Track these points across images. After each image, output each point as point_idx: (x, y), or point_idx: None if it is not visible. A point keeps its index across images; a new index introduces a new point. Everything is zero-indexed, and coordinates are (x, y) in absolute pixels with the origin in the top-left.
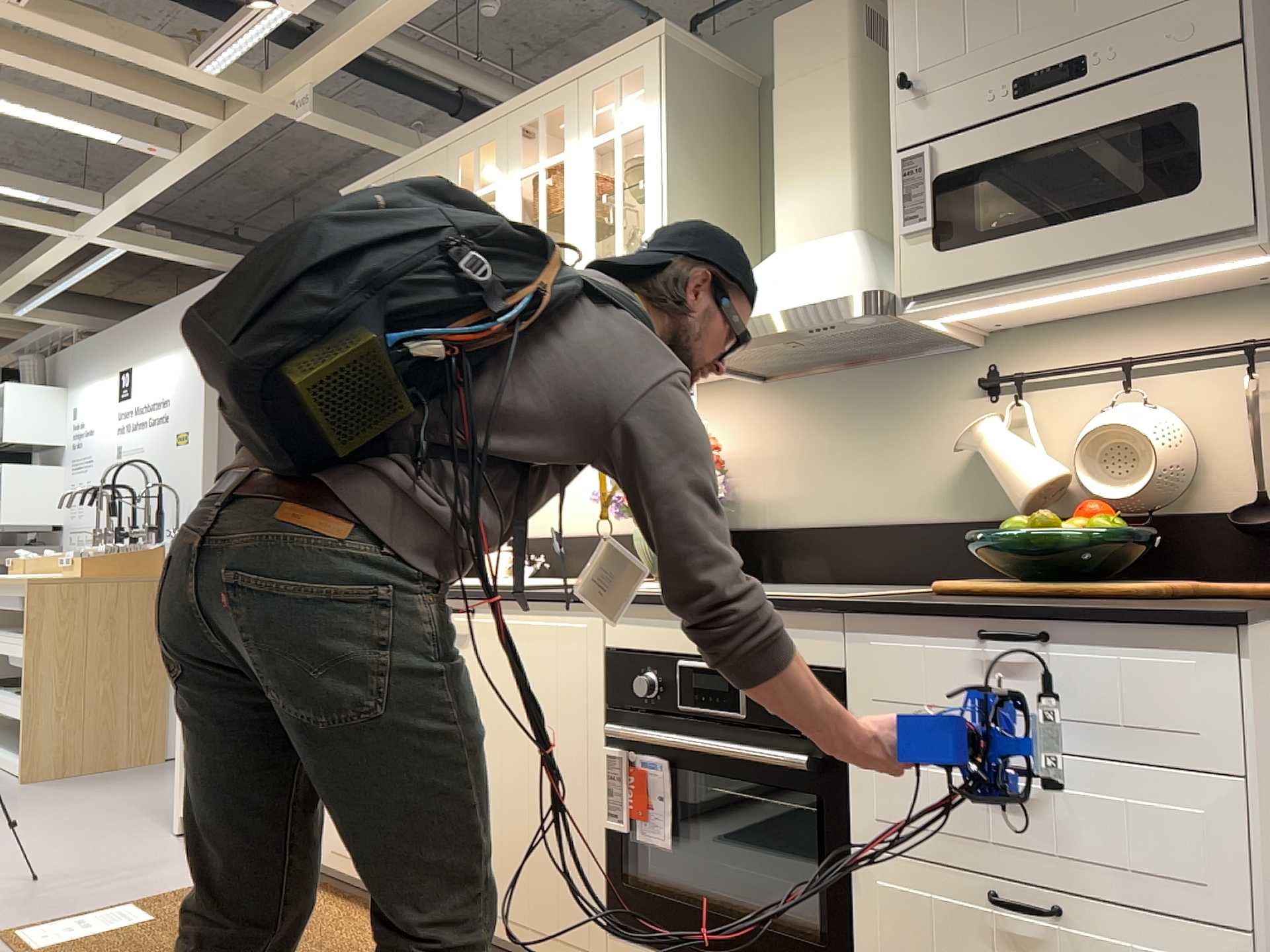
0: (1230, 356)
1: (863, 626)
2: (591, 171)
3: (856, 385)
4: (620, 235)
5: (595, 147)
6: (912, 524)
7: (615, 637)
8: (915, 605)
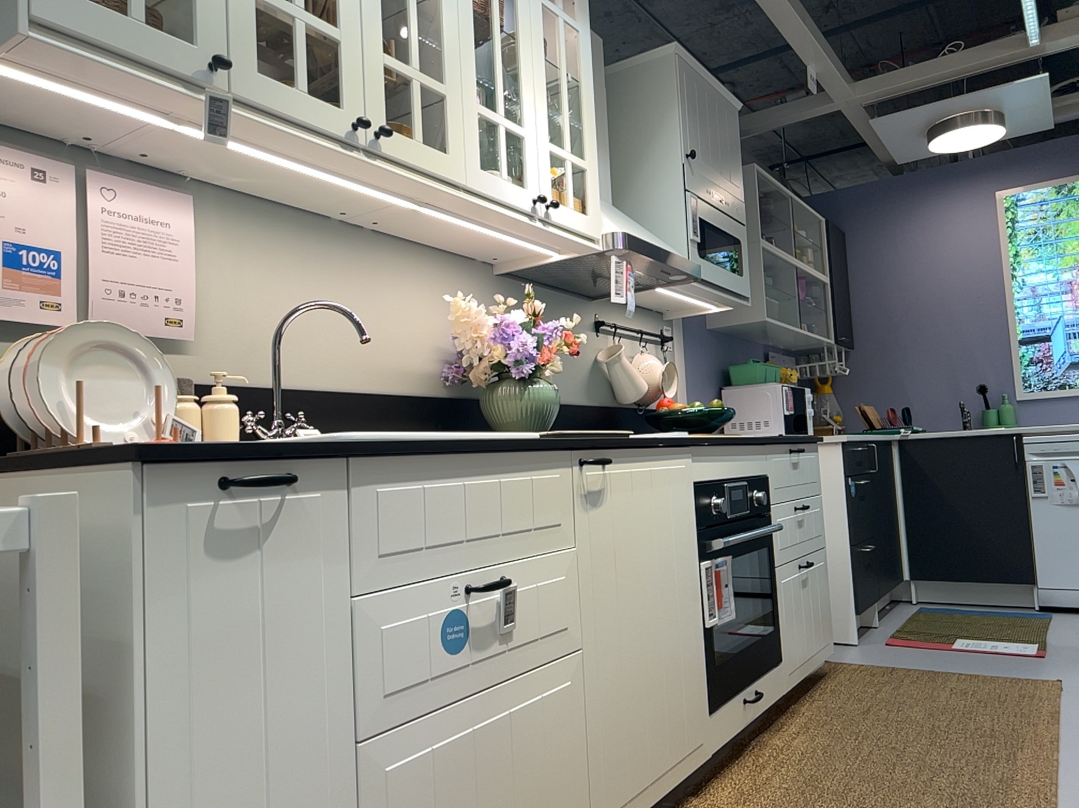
0: (655, 339)
1: (771, 451)
2: (543, 26)
3: (548, 301)
4: (569, 112)
5: (545, 5)
6: (578, 405)
7: (699, 472)
8: (785, 438)
